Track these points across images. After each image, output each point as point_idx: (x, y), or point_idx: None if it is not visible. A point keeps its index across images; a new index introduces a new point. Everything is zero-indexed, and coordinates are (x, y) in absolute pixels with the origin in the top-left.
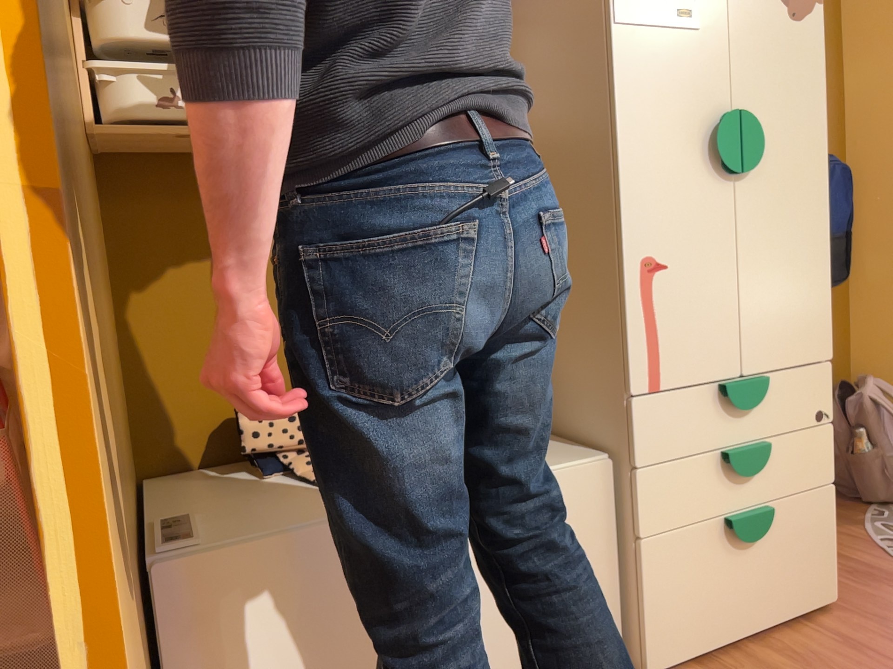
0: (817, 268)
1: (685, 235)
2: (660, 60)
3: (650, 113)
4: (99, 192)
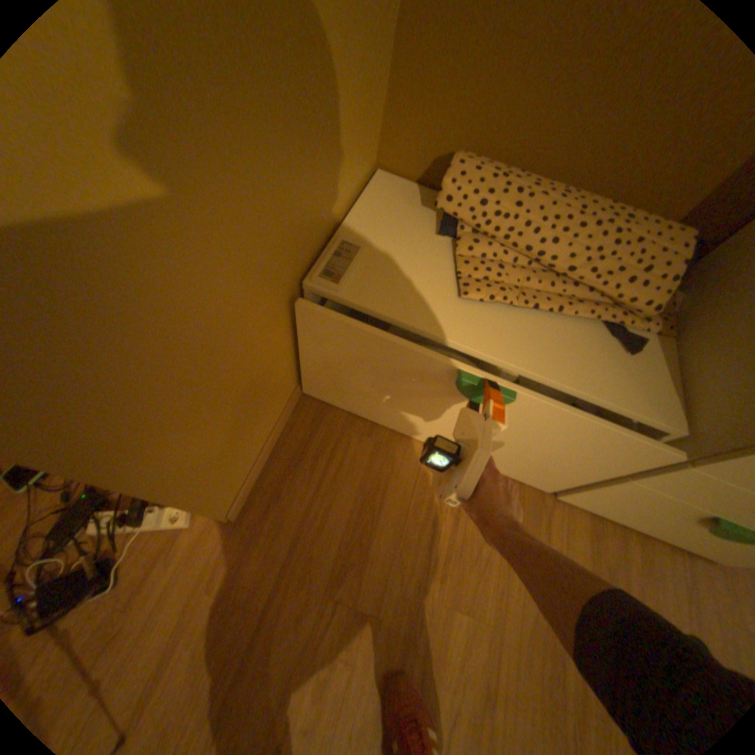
0: None
1: None
2: None
3: None
4: None
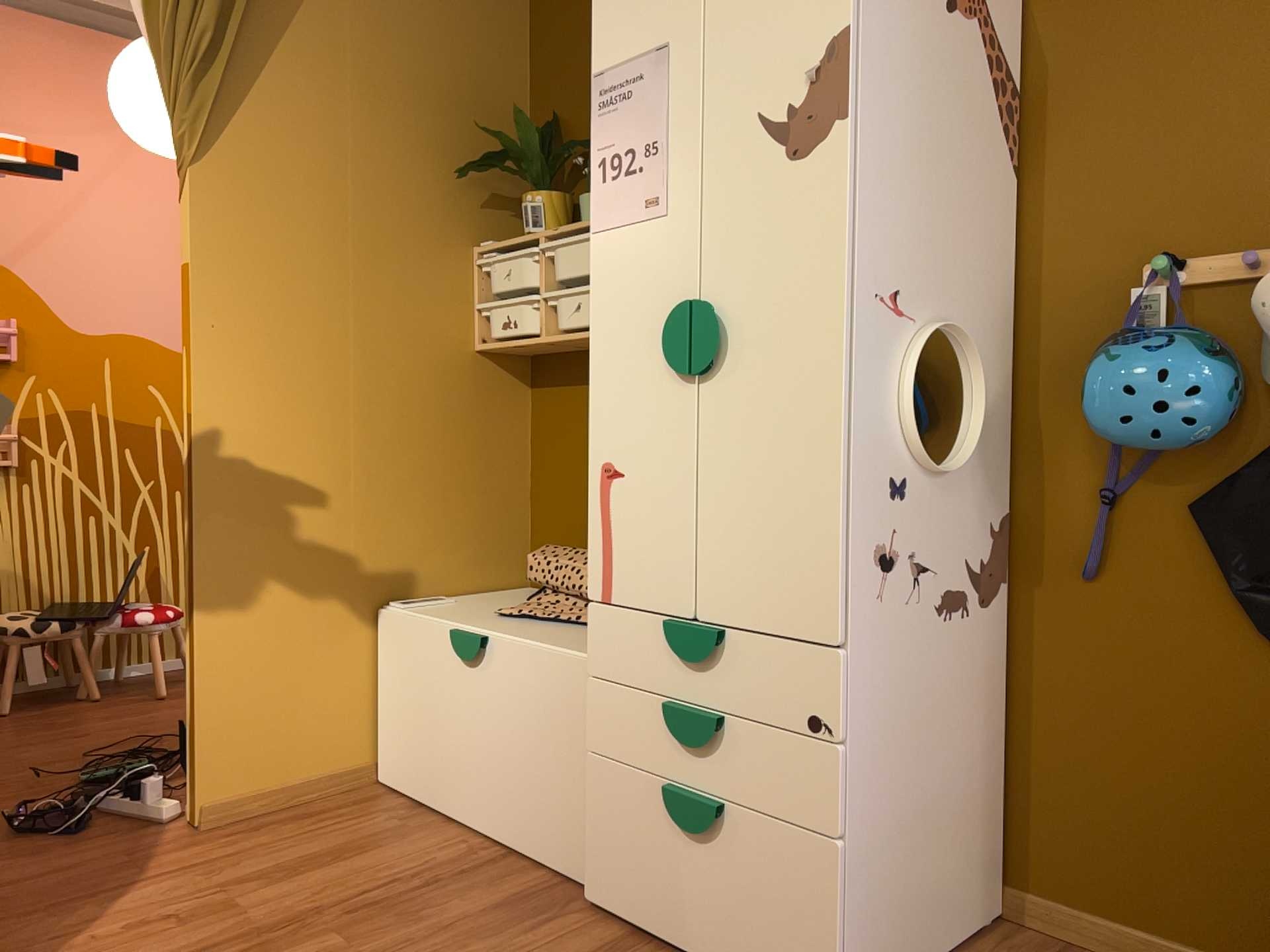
0: (815, 506)
1: (640, 442)
2: (628, 257)
3: (616, 314)
4: (529, 380)
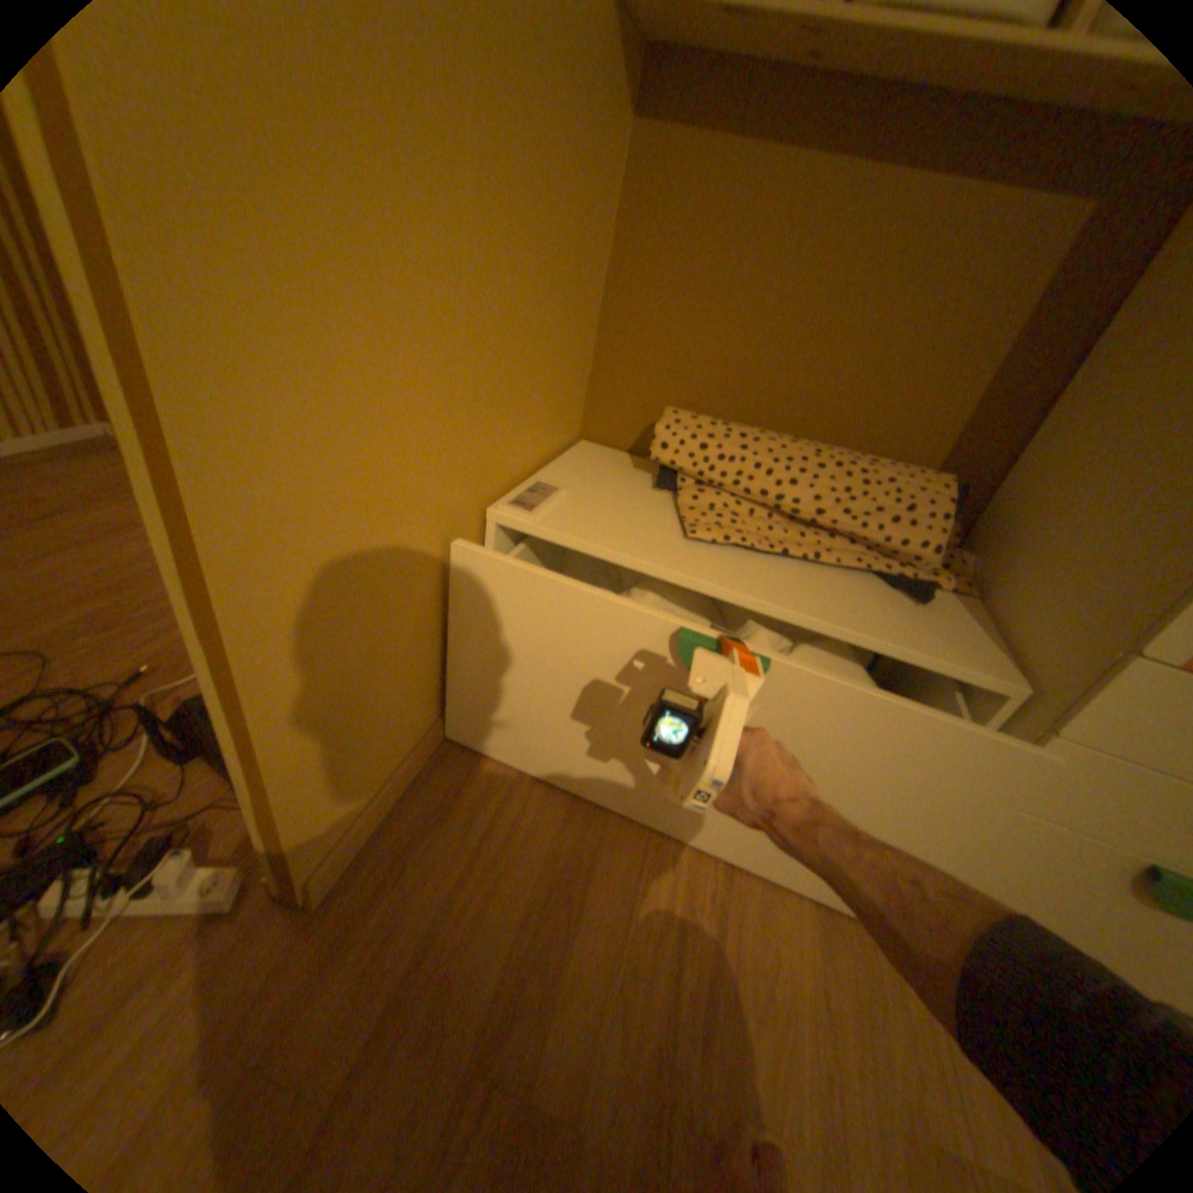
0: None
1: None
2: None
3: None
4: (635, 102)
